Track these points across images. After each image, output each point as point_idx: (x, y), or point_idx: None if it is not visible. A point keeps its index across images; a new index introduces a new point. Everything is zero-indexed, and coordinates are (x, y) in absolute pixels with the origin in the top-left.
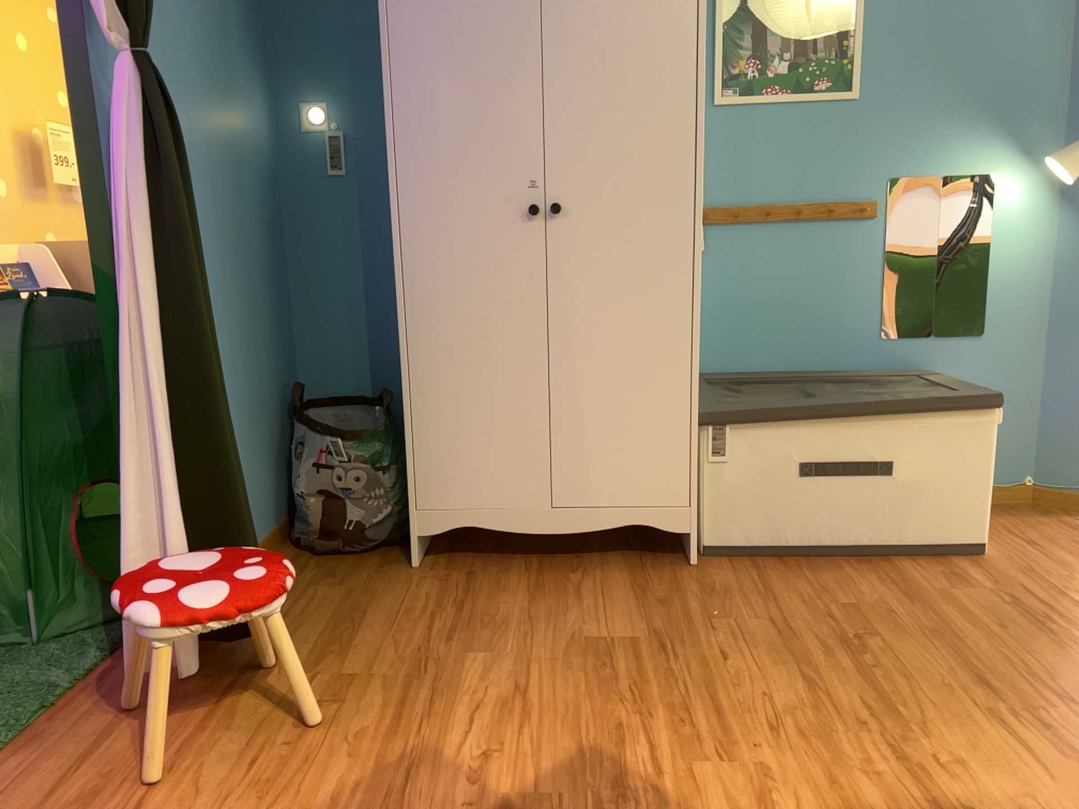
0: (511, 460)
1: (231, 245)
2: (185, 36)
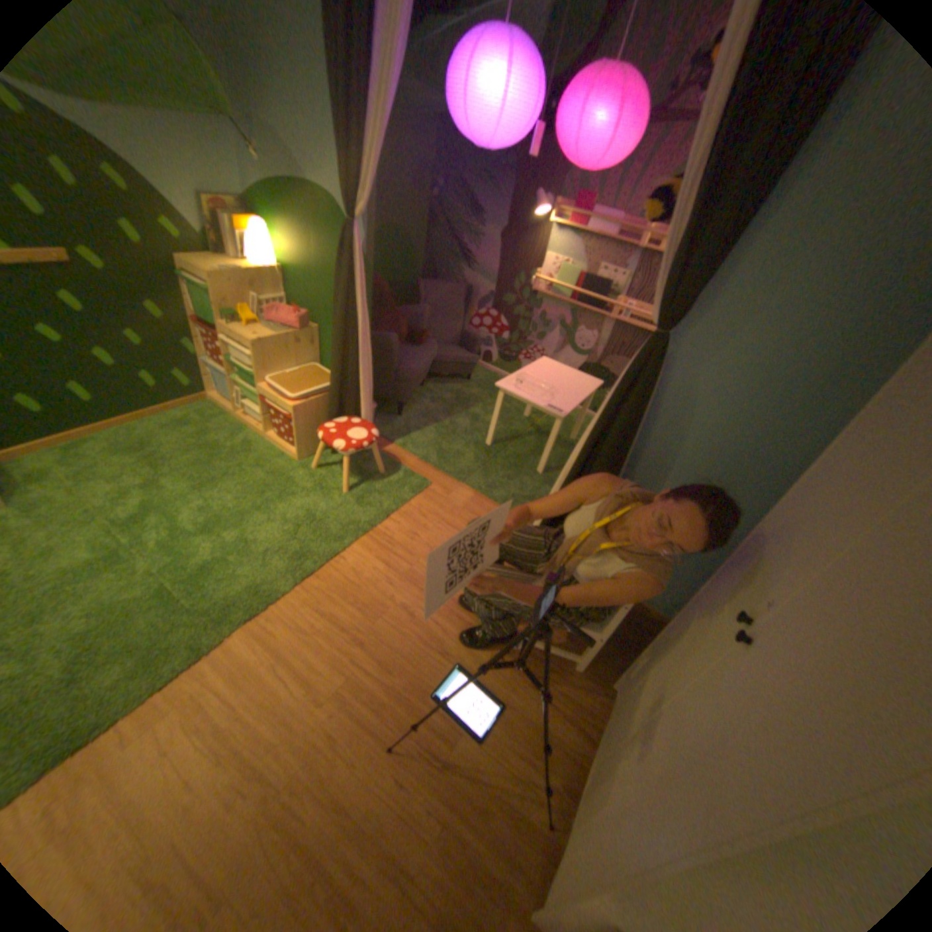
0: (625, 721)
1: (770, 484)
2: (826, 334)
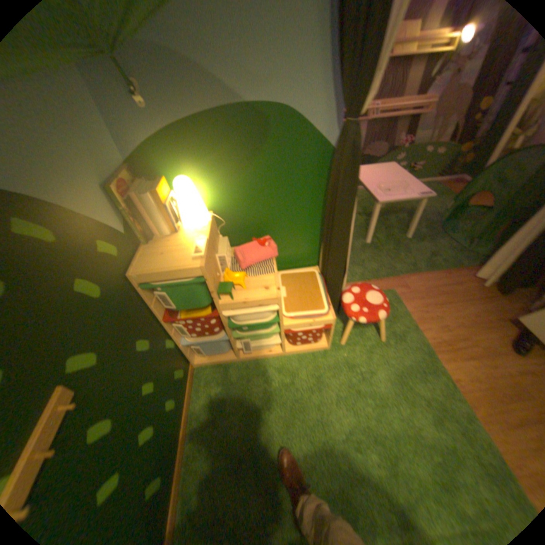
0: None
1: None
2: None
